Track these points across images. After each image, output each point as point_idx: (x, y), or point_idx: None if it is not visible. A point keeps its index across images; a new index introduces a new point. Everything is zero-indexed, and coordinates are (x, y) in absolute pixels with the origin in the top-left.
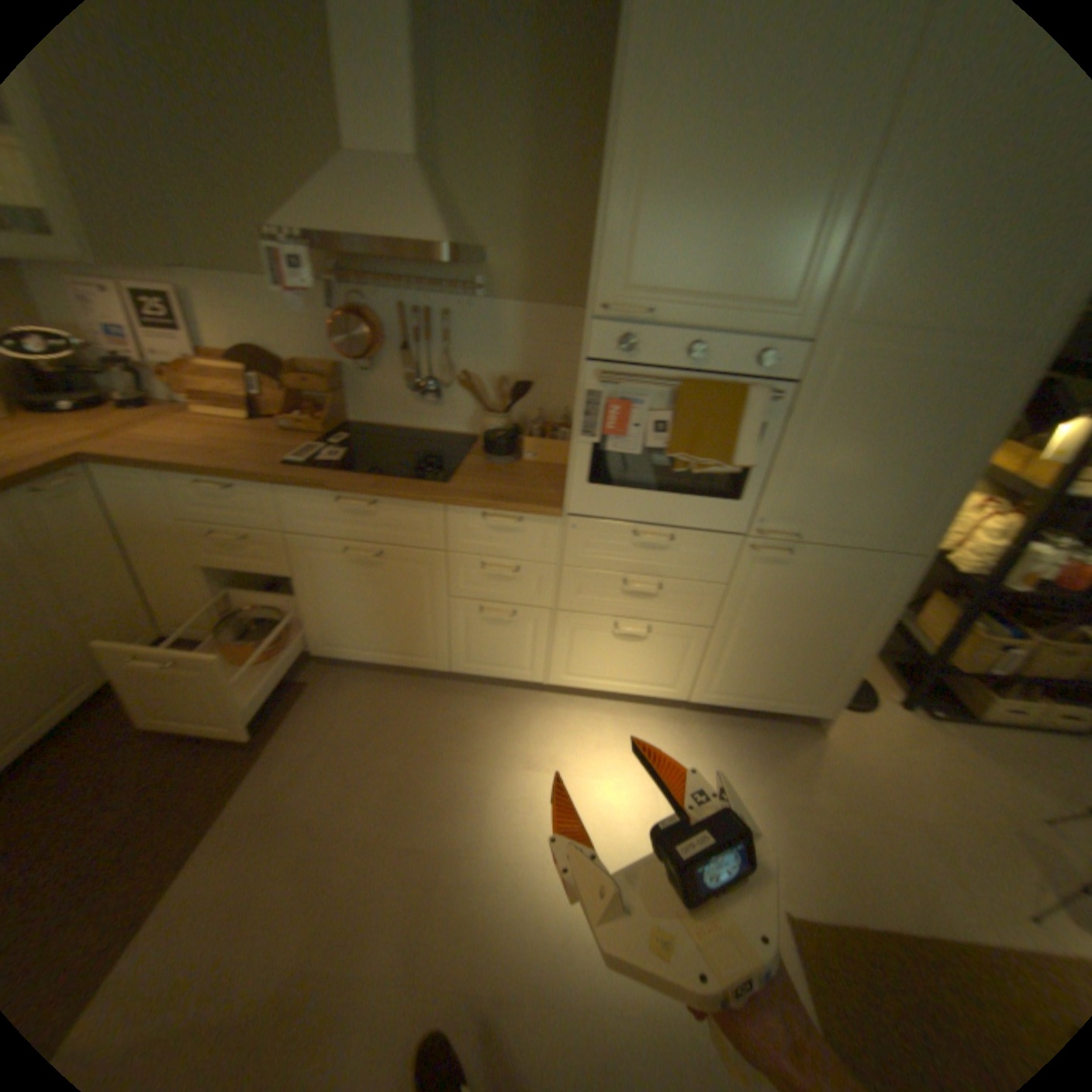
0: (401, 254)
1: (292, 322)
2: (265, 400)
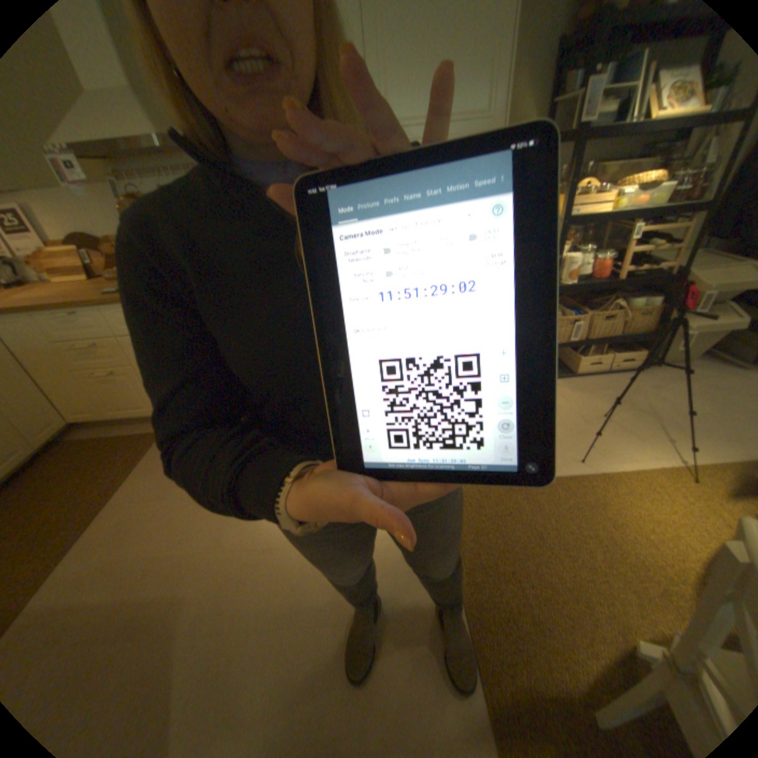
0: (149, 153)
1: (100, 212)
2: (97, 265)
